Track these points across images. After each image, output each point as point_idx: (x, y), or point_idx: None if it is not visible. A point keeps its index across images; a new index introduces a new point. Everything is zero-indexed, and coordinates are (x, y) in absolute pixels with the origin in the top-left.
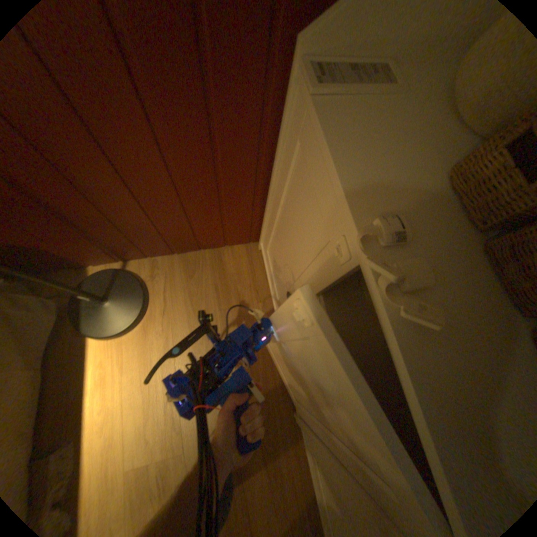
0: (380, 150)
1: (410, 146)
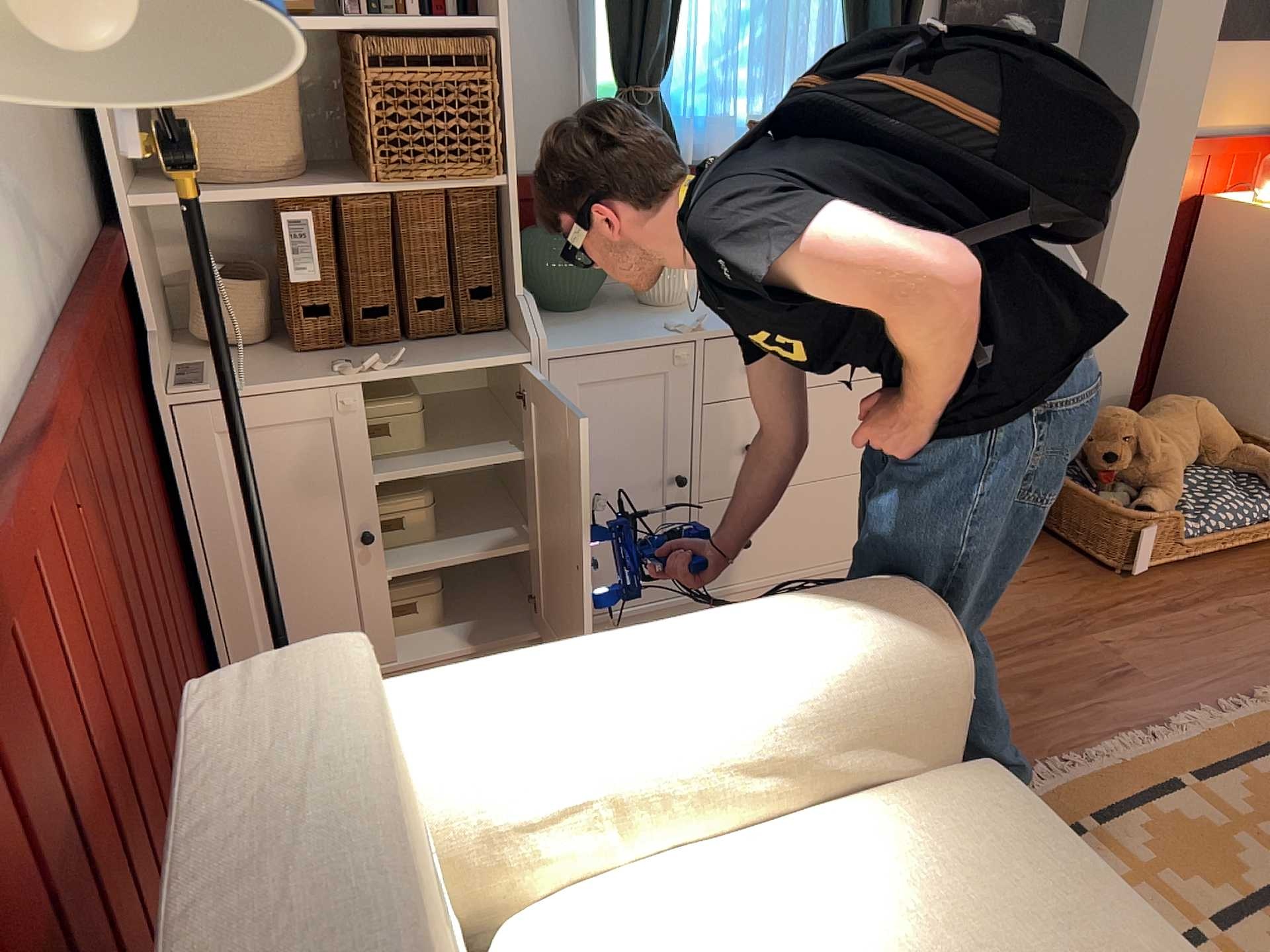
0: (270, 374)
1: (268, 366)
